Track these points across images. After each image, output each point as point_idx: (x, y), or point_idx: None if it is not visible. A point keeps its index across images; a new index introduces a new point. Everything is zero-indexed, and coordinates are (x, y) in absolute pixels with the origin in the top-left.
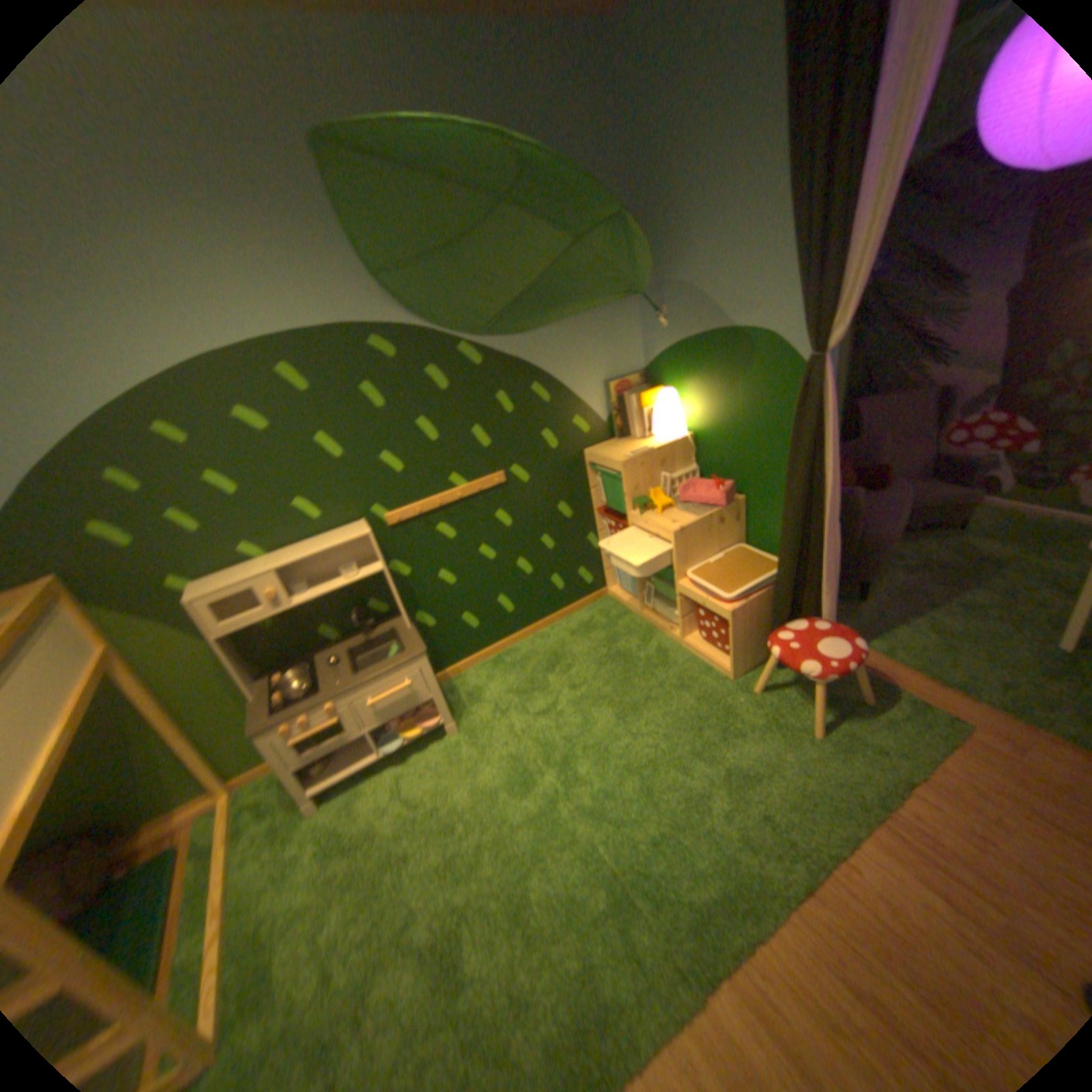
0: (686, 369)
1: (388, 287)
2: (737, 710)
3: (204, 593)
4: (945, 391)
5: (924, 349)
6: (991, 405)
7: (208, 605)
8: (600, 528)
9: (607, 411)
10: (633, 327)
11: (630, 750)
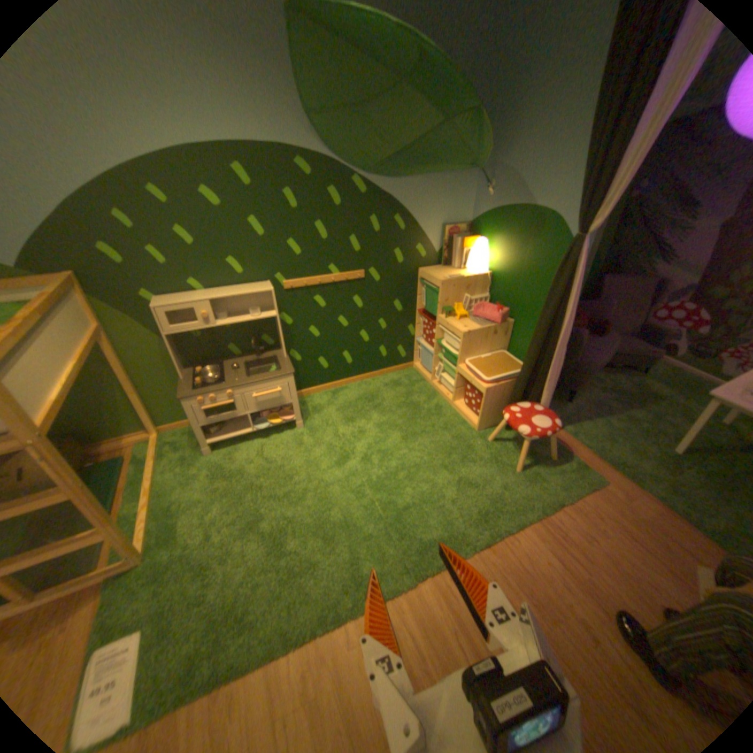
0: (497, 227)
1: (314, 125)
2: (475, 448)
3: (163, 305)
4: (662, 282)
5: (658, 250)
6: (688, 297)
7: (164, 313)
8: (417, 323)
9: (440, 245)
10: (470, 191)
11: (405, 457)
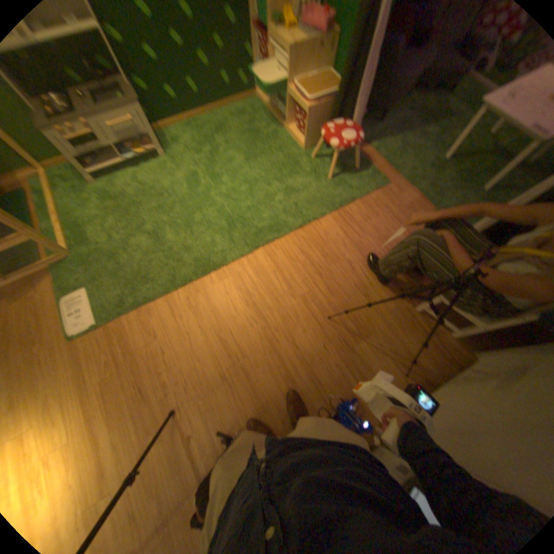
0: None
1: None
2: (300, 165)
3: None
4: None
5: None
6: None
7: None
8: (254, 42)
9: None
10: None
11: (248, 175)
